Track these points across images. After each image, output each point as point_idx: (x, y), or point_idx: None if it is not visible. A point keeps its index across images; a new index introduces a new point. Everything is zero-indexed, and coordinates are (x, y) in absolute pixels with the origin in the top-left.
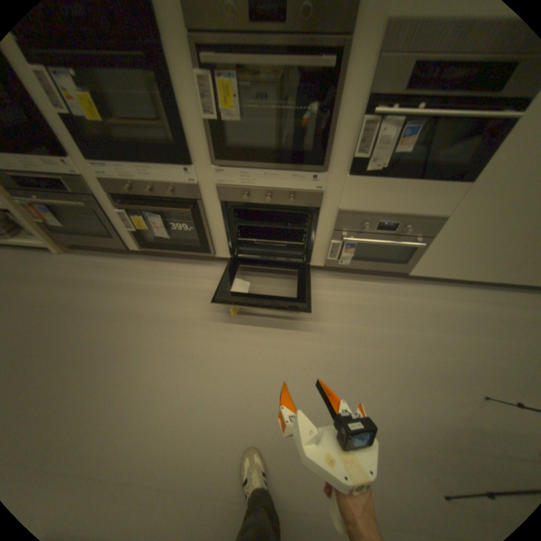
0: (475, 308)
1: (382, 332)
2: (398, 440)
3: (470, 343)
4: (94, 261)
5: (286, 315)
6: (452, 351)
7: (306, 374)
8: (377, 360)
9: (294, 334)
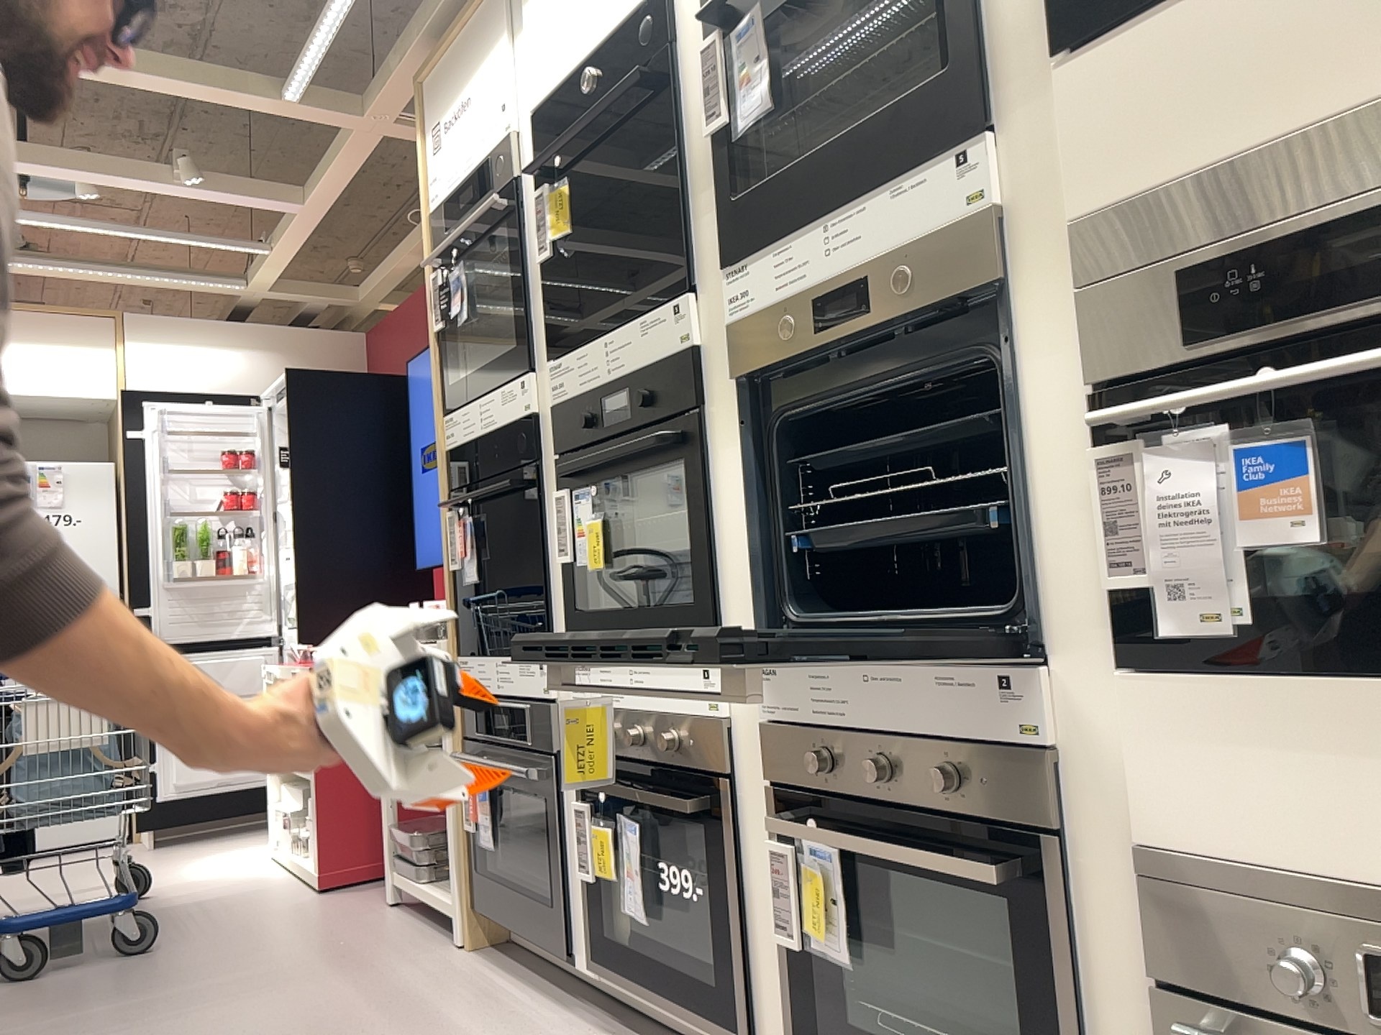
0: None
1: None
2: None
3: None
4: (498, 981)
5: None
6: None
7: None
8: None
9: None
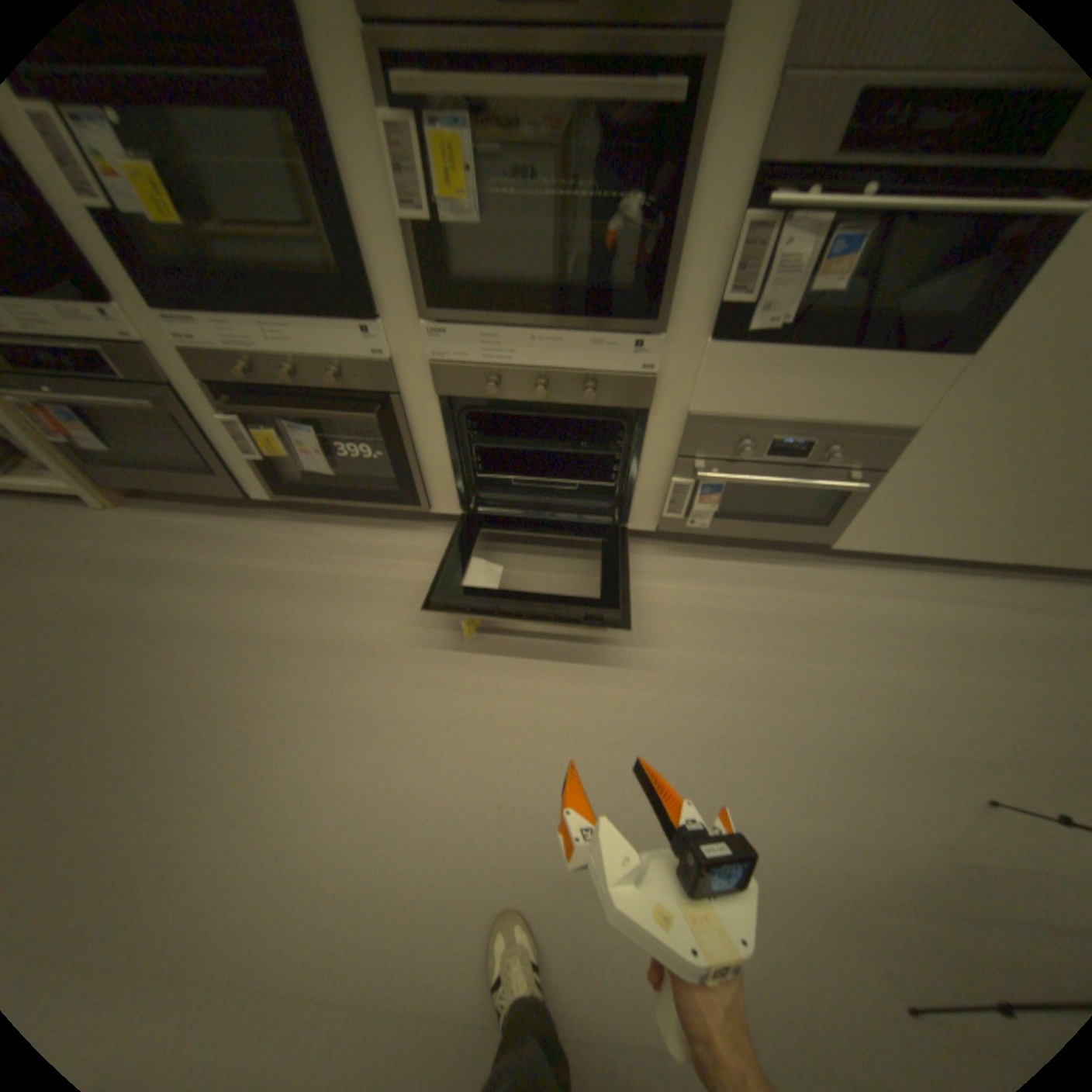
0: (967, 617)
1: (776, 667)
2: (811, 893)
3: (957, 690)
4: (177, 522)
5: (577, 633)
6: (921, 706)
7: (620, 756)
8: (766, 727)
9: (595, 672)
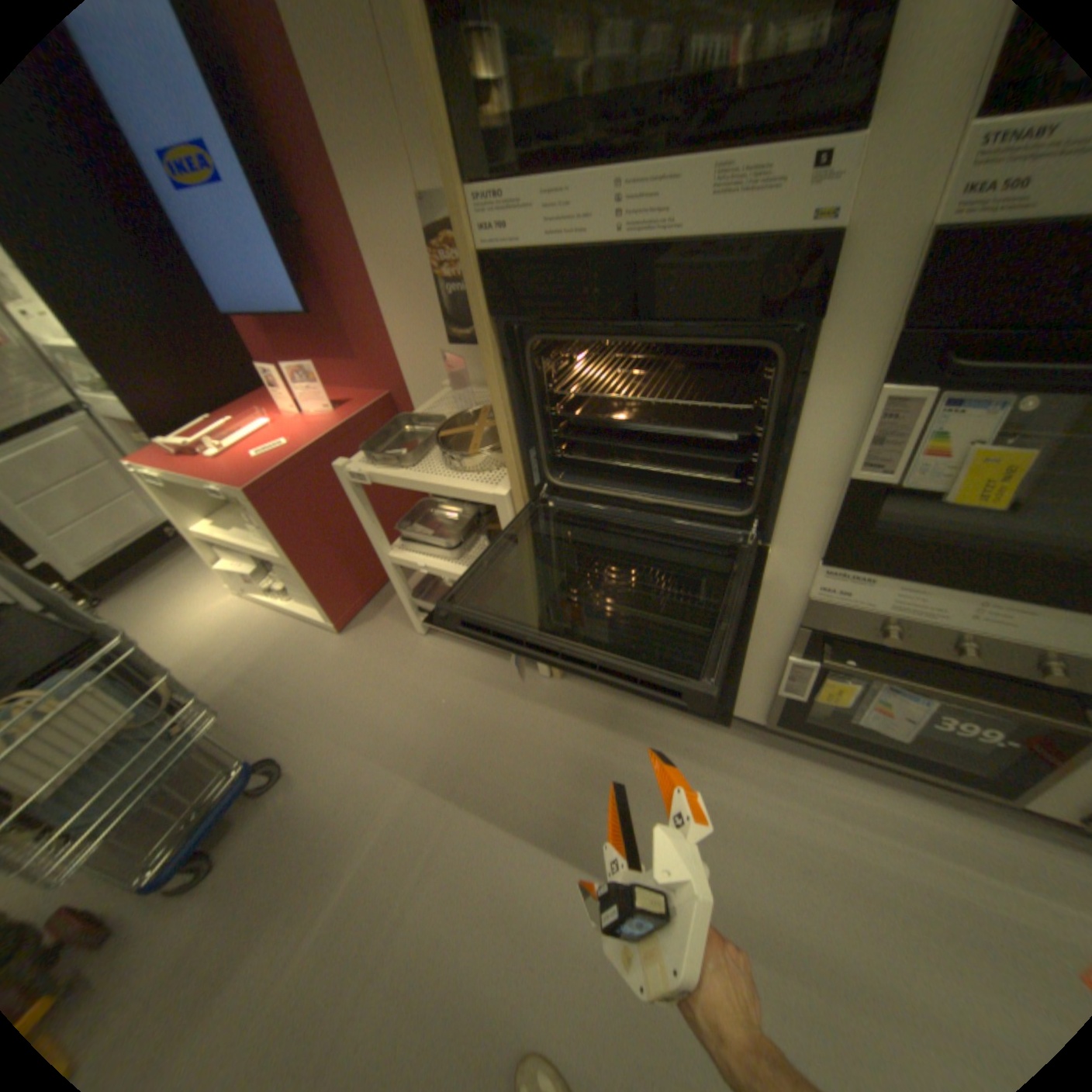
0: None
1: None
2: None
3: None
4: (629, 711)
5: None
6: None
7: None
8: None
9: None
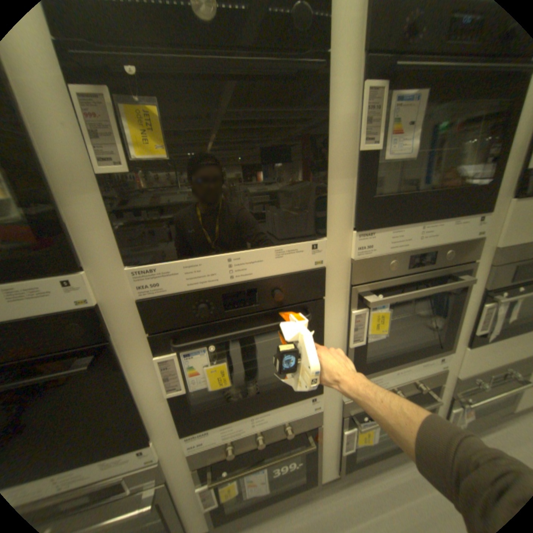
0: None
1: None
2: None
3: None
4: None
5: None
6: None
7: None
8: None
9: None
